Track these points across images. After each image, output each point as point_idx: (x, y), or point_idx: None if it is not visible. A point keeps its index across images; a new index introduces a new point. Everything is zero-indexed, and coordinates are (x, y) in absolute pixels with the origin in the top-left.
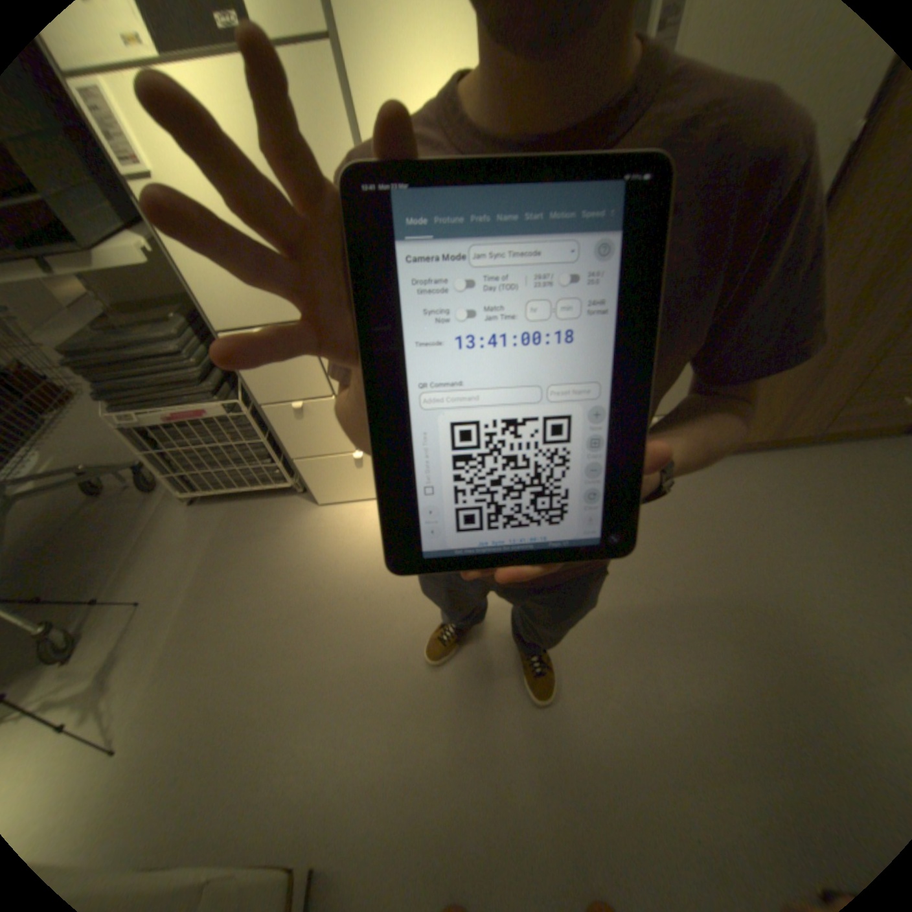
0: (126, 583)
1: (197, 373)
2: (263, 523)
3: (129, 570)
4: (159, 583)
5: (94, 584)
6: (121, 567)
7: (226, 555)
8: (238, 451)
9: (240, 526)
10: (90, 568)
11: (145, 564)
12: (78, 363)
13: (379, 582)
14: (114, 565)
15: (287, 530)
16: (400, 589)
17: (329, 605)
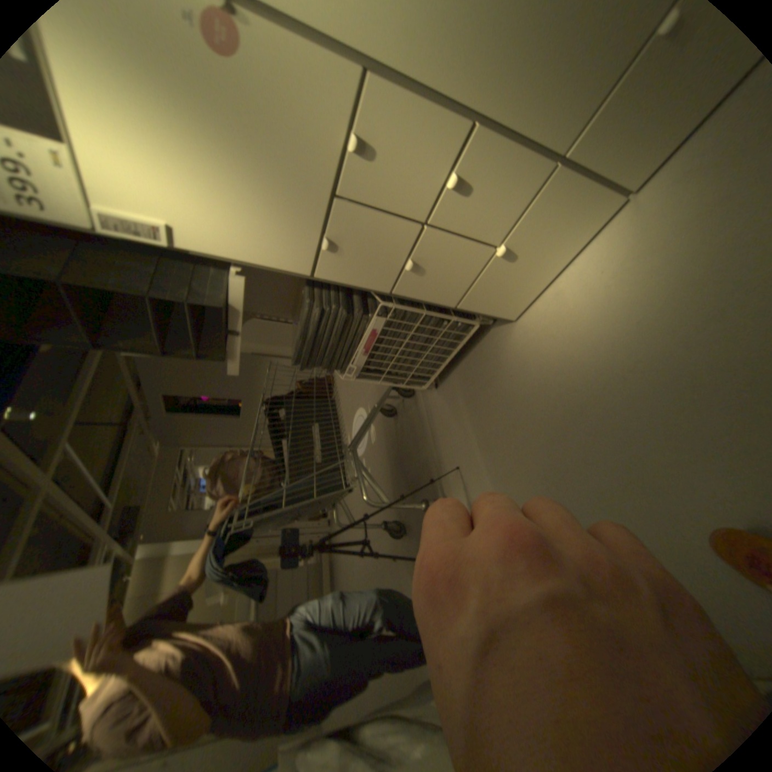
0: (445, 457)
1: (345, 311)
2: (488, 367)
3: (441, 448)
4: (460, 448)
5: (432, 465)
6: (436, 449)
7: (483, 407)
8: (422, 334)
9: (476, 380)
10: (424, 457)
11: (445, 440)
12: (305, 362)
13: (640, 346)
14: (432, 449)
15: (510, 360)
16: (678, 336)
17: (599, 400)
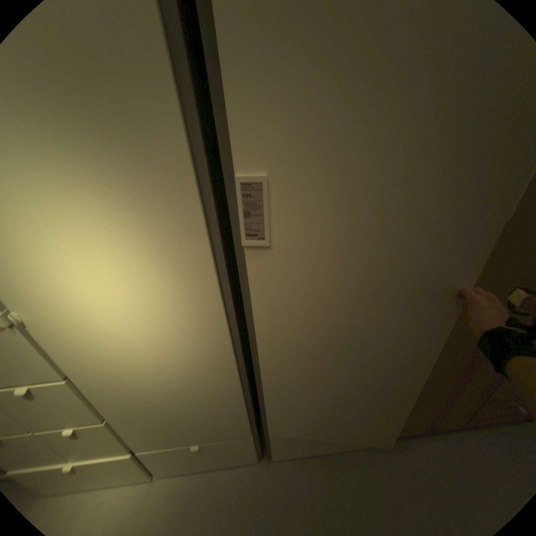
0: None
1: None
2: None
3: None
4: None
5: None
6: None
7: None
8: None
9: None
10: None
11: None
12: None
13: None
14: None
15: None
16: None
17: None
